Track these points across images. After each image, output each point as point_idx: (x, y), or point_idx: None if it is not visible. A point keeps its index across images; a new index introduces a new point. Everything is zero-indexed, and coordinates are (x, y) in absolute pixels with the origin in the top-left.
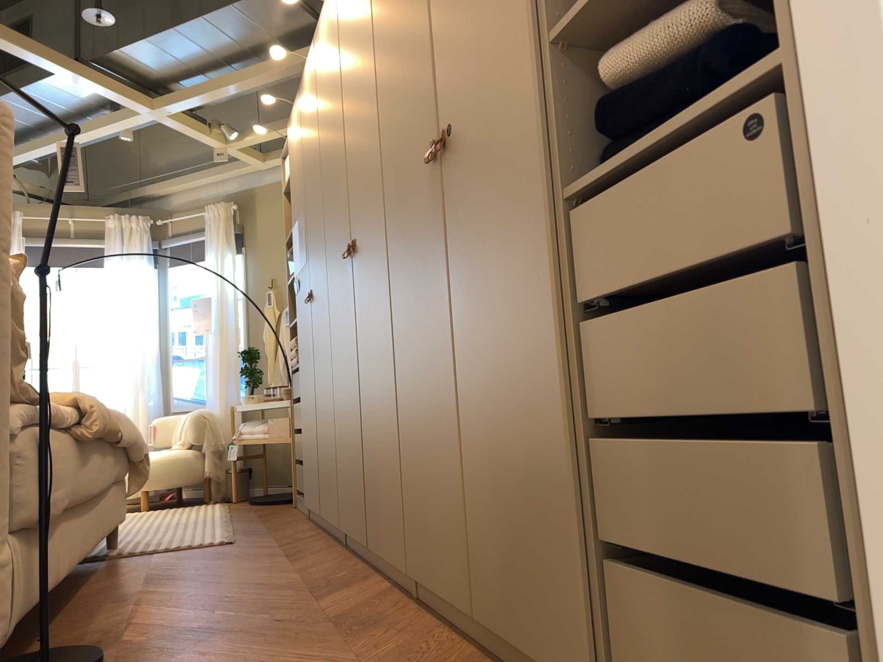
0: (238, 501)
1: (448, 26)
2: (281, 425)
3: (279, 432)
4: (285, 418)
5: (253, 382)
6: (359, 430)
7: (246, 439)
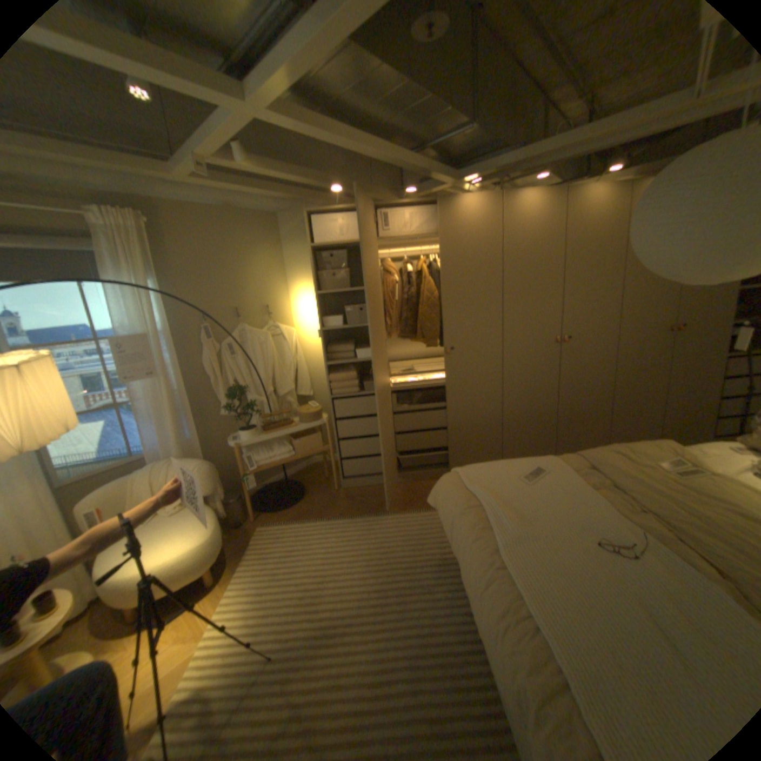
0: (260, 523)
1: (694, 292)
2: (306, 444)
3: (303, 450)
4: (310, 438)
5: (235, 418)
6: (548, 421)
7: (257, 470)
